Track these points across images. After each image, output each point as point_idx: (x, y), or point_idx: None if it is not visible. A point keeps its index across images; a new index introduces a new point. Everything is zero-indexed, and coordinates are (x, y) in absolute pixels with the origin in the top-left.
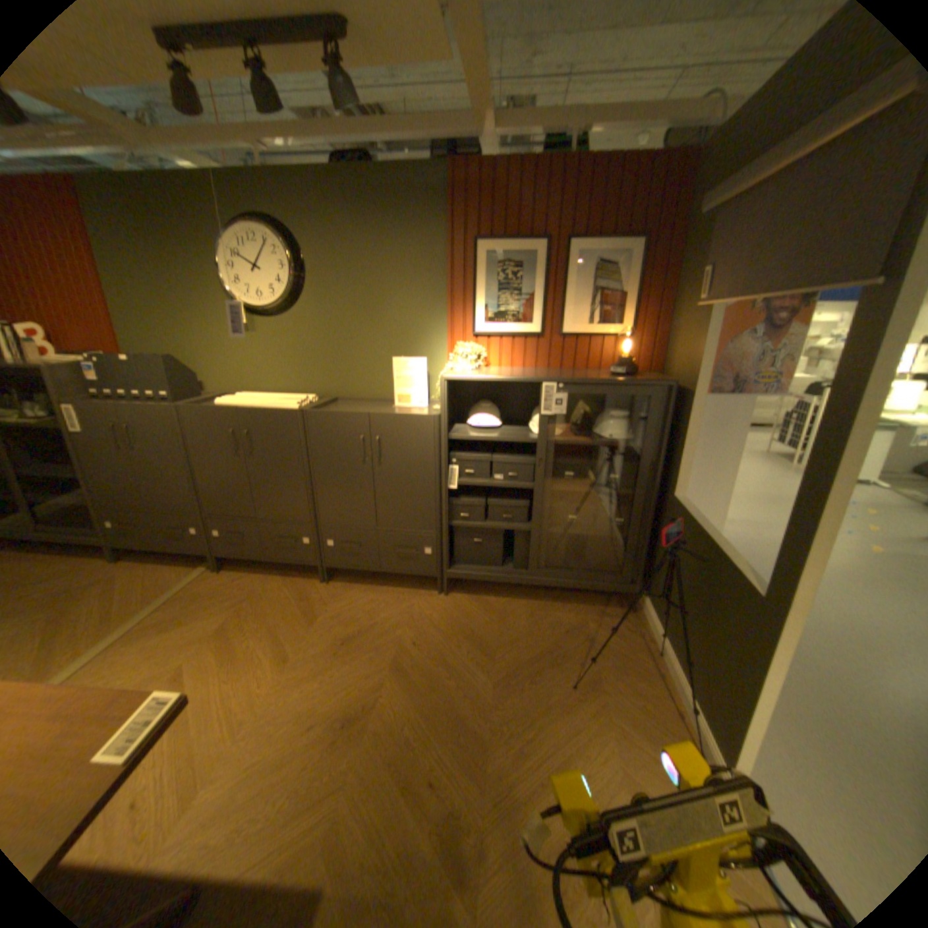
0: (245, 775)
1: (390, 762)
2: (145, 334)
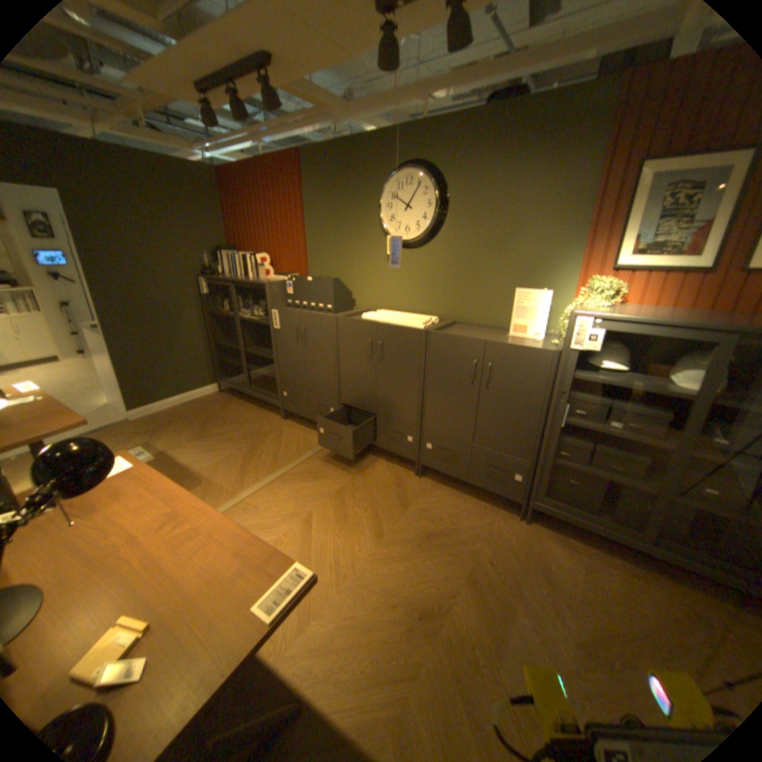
0: (342, 625)
1: (459, 678)
2: (324, 261)
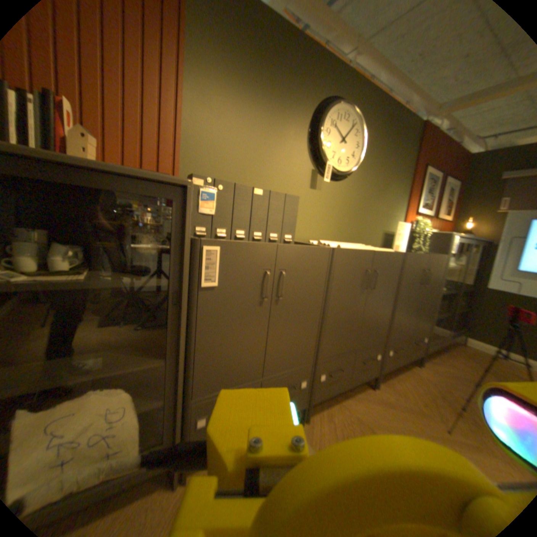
0: None
1: None
2: (217, 168)
